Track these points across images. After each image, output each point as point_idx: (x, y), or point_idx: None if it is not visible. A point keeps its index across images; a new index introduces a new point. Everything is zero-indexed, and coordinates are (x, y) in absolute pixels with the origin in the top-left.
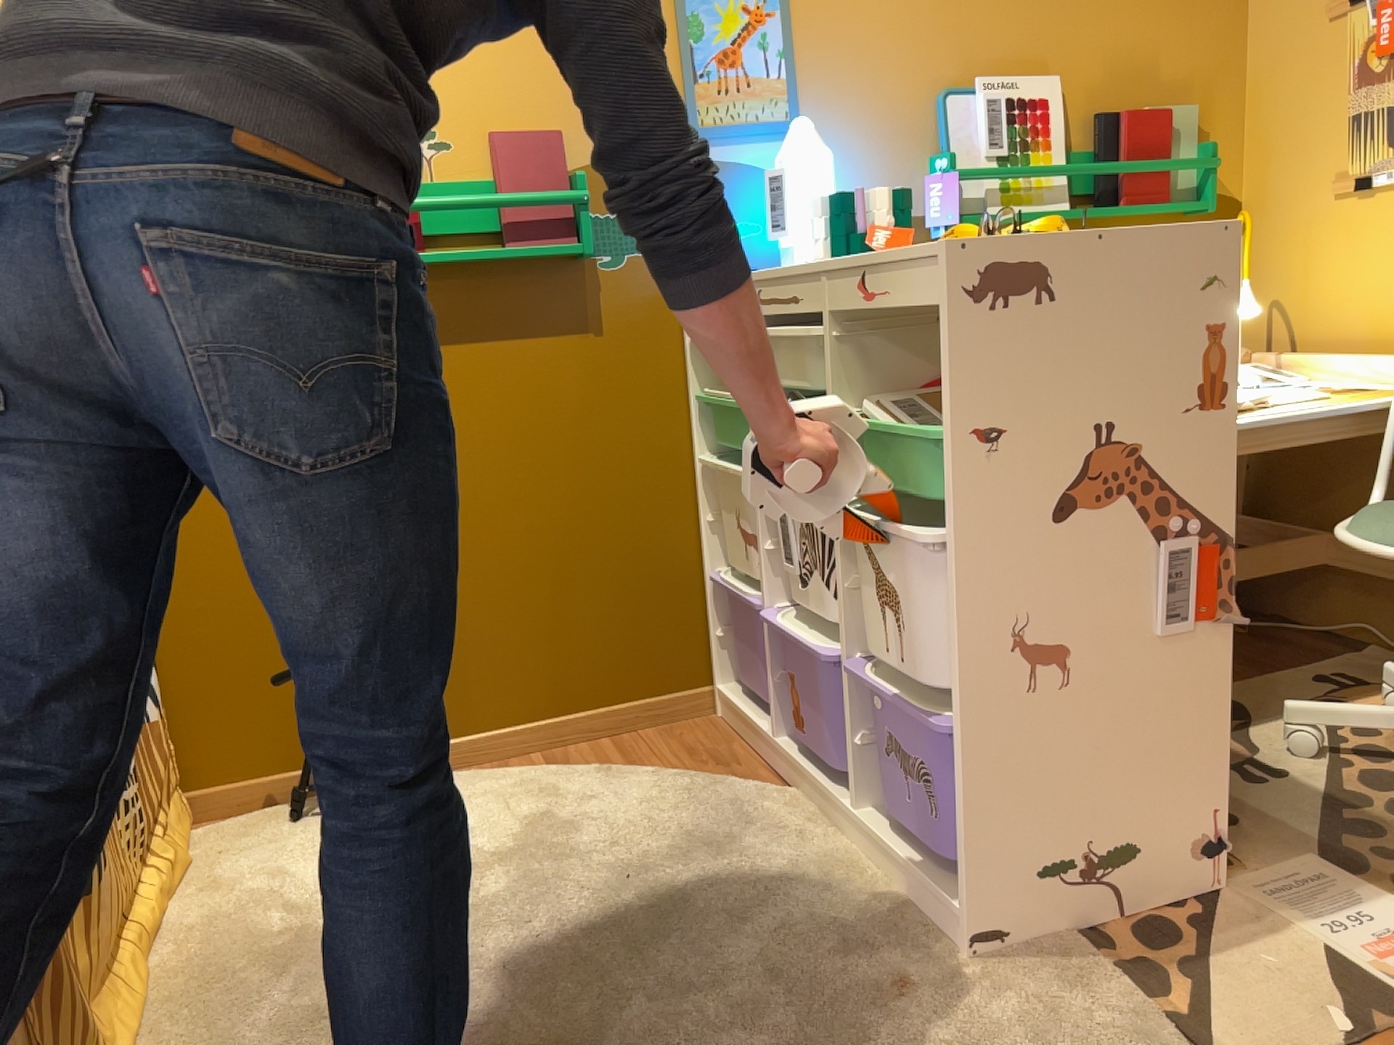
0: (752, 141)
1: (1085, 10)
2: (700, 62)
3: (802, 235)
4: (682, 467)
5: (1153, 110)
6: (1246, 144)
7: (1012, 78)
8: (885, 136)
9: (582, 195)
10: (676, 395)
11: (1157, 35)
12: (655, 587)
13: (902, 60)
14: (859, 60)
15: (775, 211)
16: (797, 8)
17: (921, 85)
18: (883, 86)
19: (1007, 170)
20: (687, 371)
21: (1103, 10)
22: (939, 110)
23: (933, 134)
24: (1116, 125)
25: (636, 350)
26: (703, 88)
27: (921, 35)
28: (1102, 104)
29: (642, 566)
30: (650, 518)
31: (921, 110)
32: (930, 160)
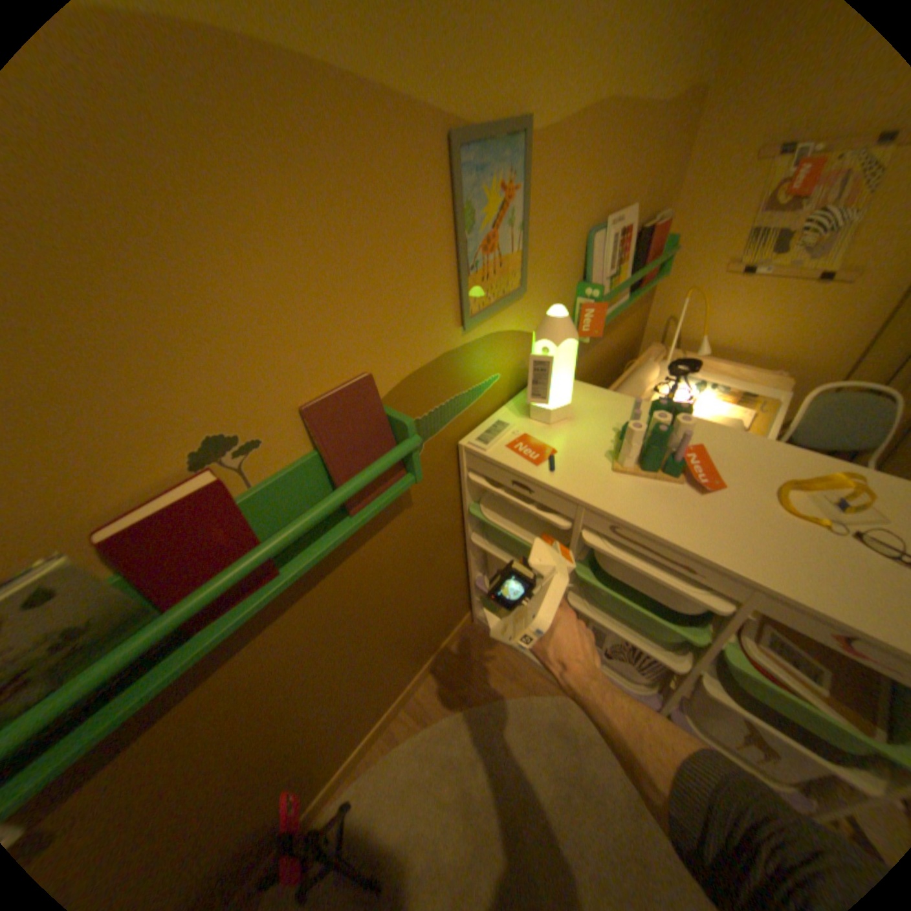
0: (499, 310)
1: (654, 141)
2: (472, 250)
3: (557, 399)
4: (457, 539)
5: (664, 216)
6: (676, 223)
7: (622, 208)
8: (562, 274)
9: (417, 443)
10: (455, 507)
11: (671, 155)
12: (447, 600)
13: (579, 207)
14: (560, 214)
15: (538, 383)
16: (533, 171)
17: (584, 225)
18: (567, 233)
19: (623, 288)
20: (461, 490)
21: (659, 140)
22: (587, 243)
23: (582, 263)
24: (653, 232)
25: (433, 499)
26: (473, 277)
27: (590, 181)
28: (643, 214)
29: (441, 597)
30: (443, 575)
31: (581, 246)
32: (581, 285)
